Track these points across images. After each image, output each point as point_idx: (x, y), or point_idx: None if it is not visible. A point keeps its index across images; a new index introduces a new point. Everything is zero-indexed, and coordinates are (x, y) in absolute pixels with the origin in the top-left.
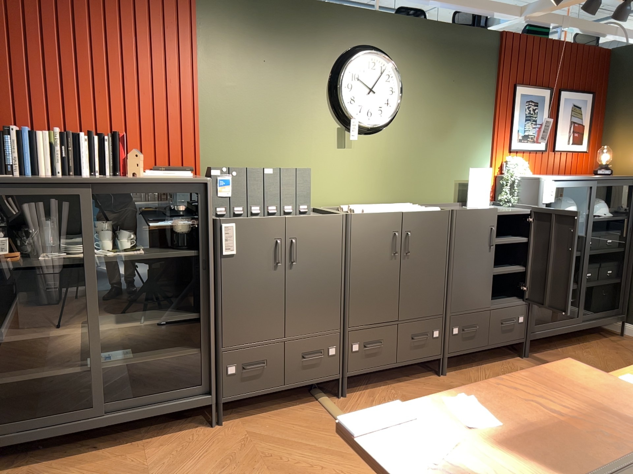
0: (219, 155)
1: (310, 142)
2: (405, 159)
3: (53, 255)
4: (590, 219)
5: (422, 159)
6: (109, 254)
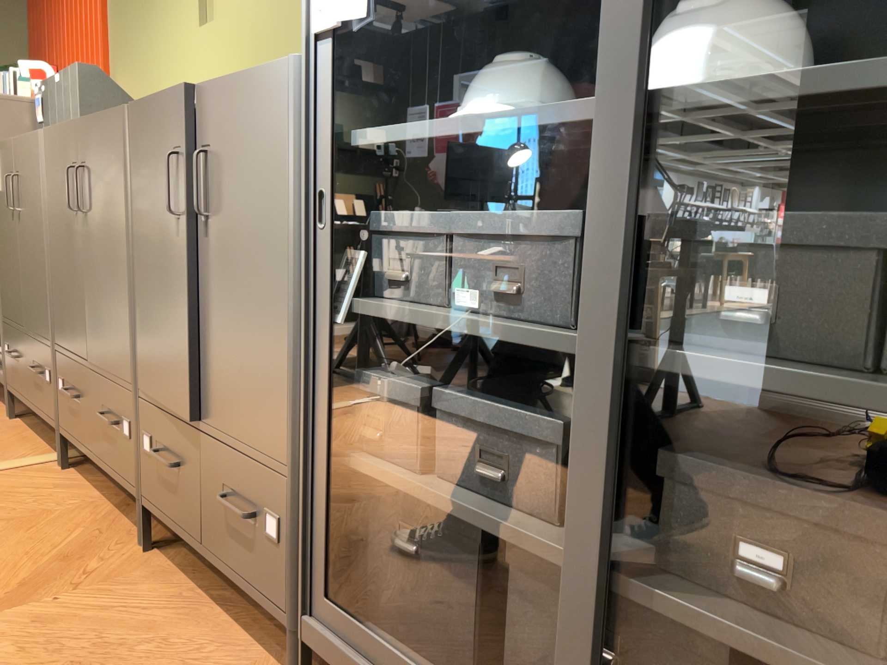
0: (120, 79)
1: (175, 30)
2: (281, 17)
3: None
4: (622, 79)
5: None
6: None
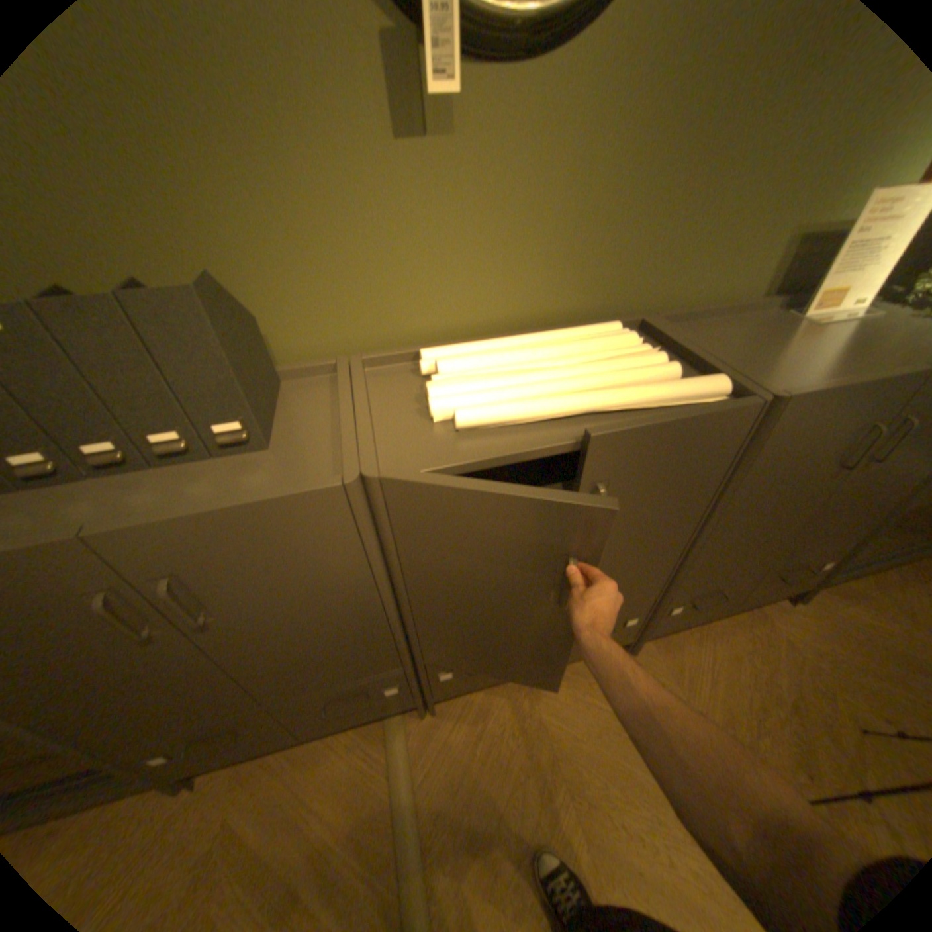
0: None
1: (270, 118)
2: (652, 162)
3: None
4: None
5: (711, 158)
6: None
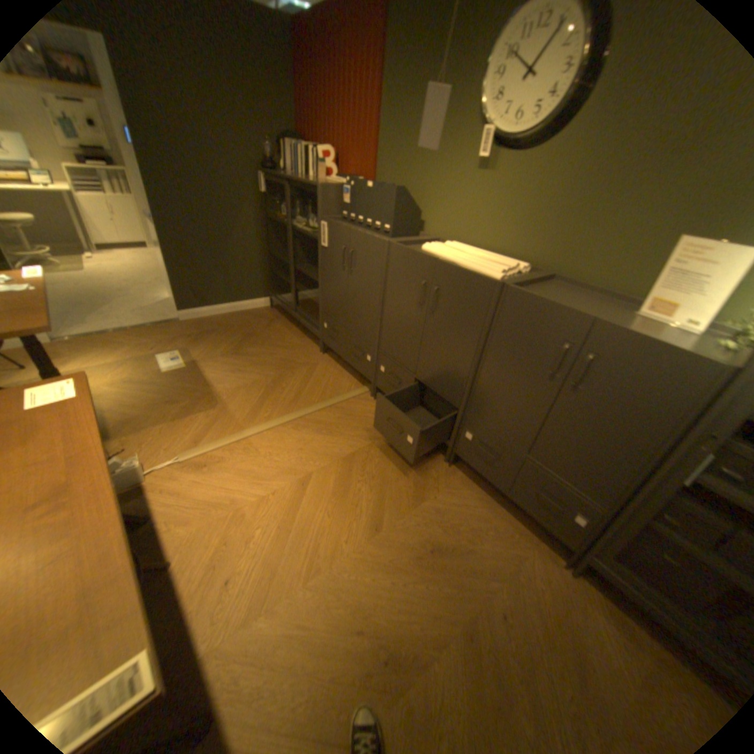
0: (385, 169)
1: (450, 159)
2: (568, 196)
3: (293, 221)
4: None
5: (602, 201)
6: (301, 227)
